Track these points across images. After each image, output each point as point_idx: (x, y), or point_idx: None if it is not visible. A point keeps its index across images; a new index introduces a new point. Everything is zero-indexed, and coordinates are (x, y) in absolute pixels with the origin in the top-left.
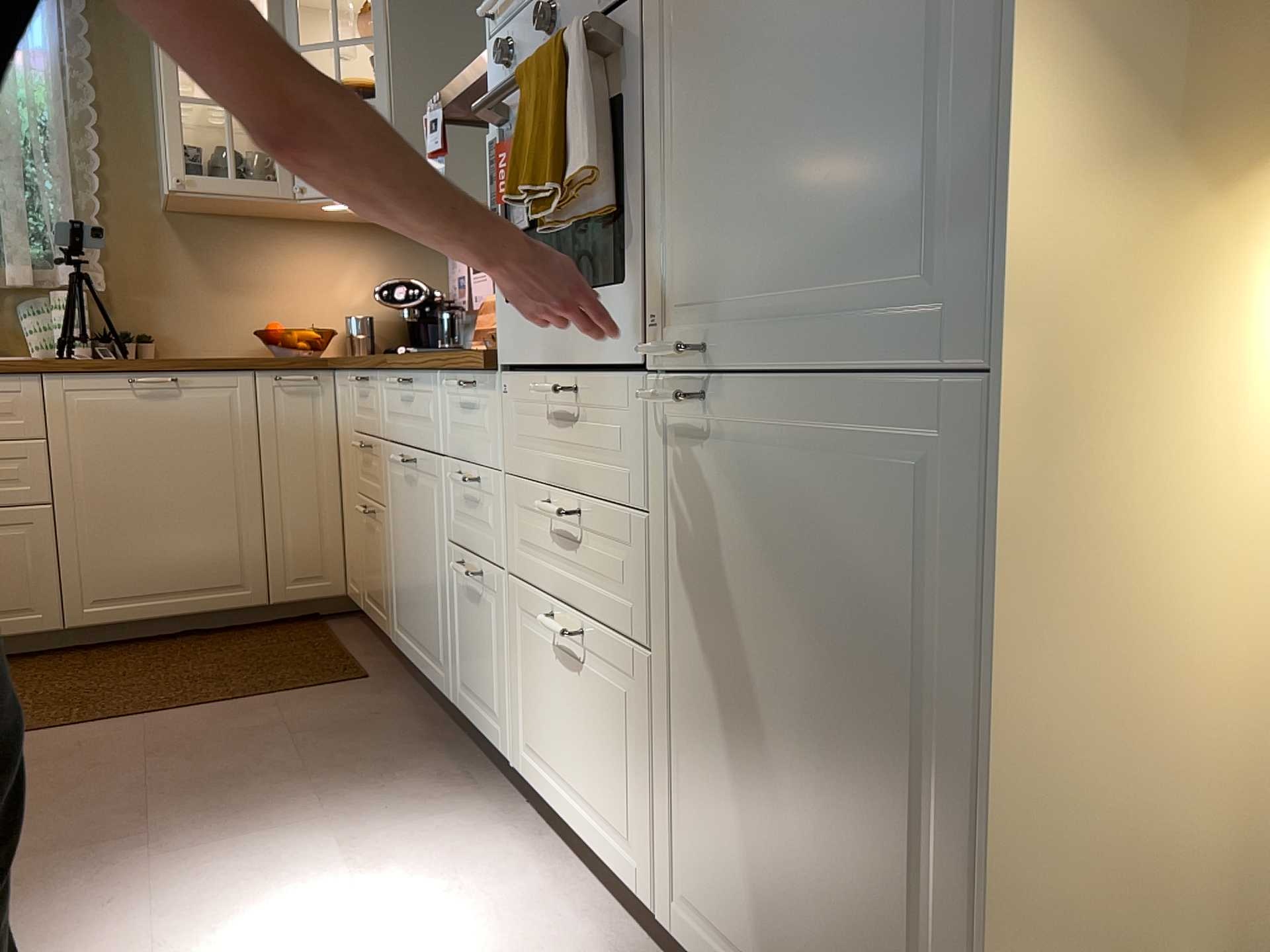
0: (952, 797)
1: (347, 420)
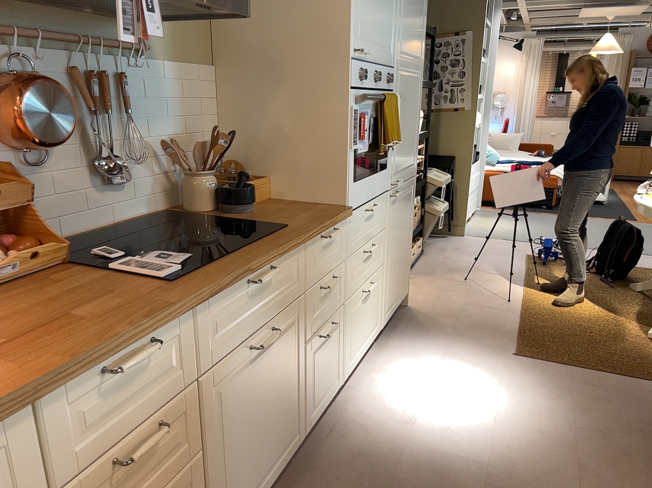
0: (410, 234)
1: None
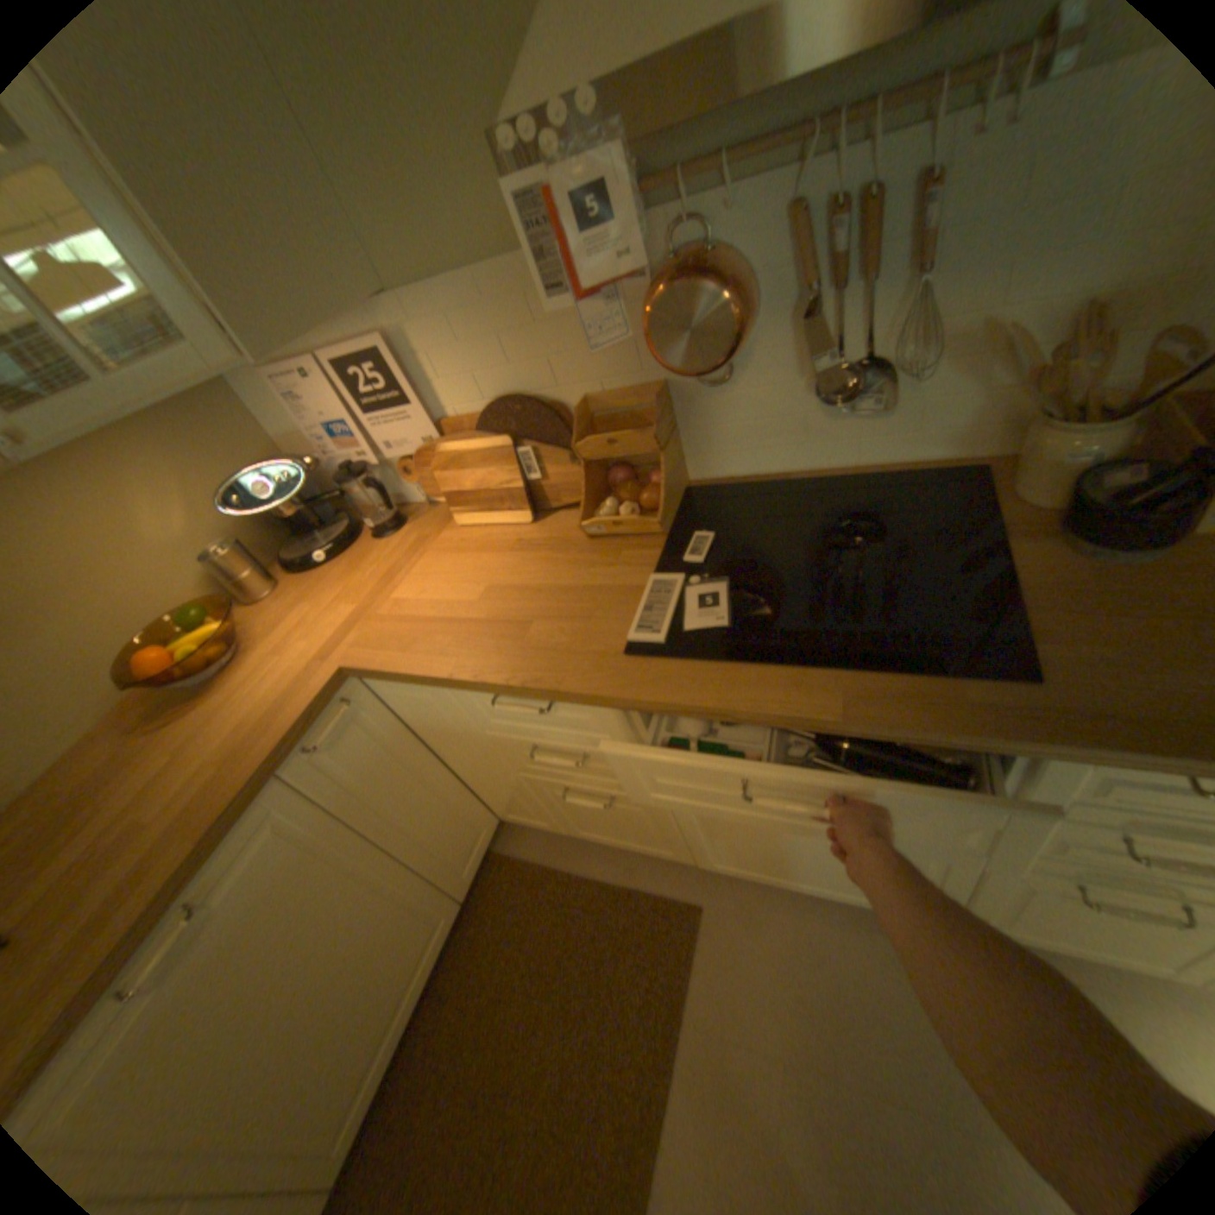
0: None
1: (449, 719)
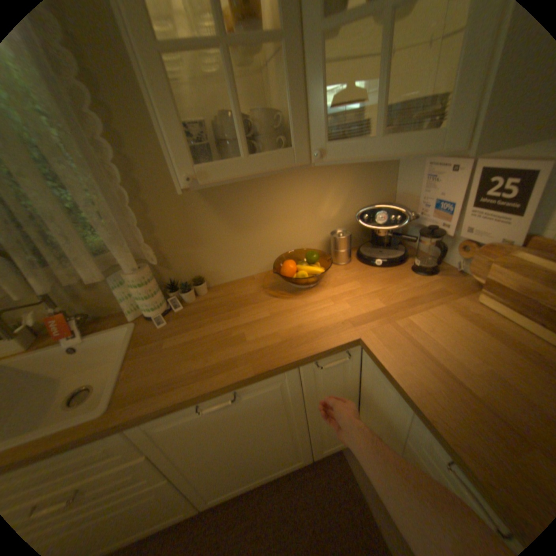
0: None
1: (391, 411)
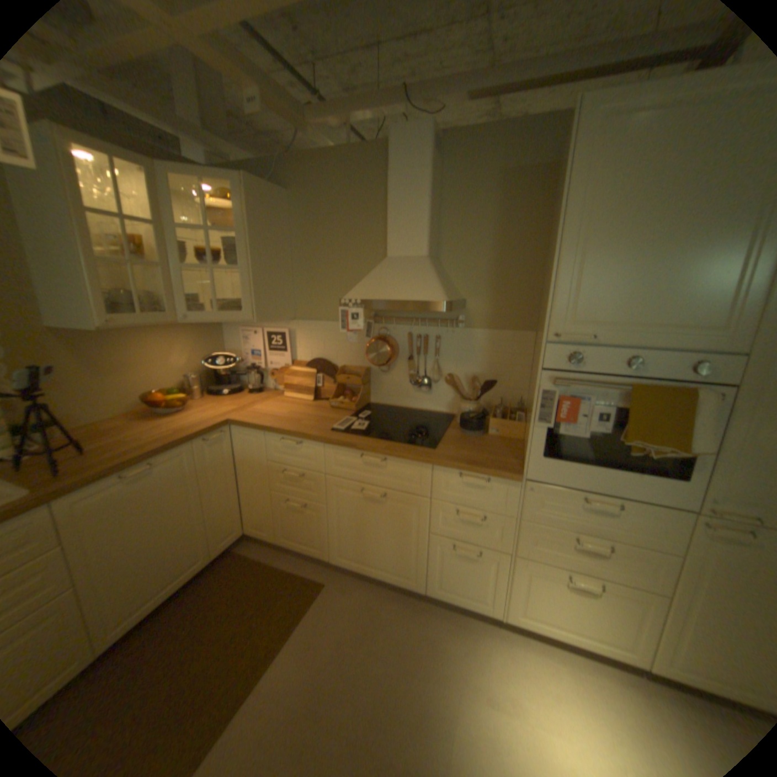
0: None
1: (255, 455)
